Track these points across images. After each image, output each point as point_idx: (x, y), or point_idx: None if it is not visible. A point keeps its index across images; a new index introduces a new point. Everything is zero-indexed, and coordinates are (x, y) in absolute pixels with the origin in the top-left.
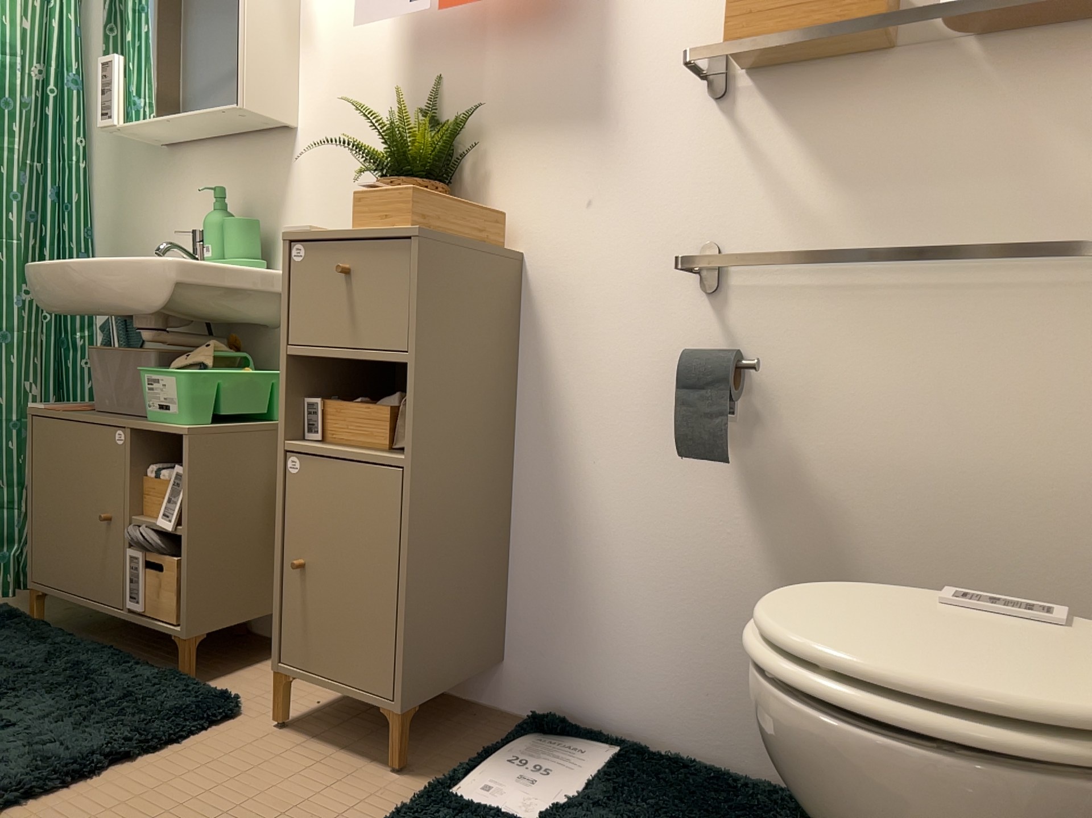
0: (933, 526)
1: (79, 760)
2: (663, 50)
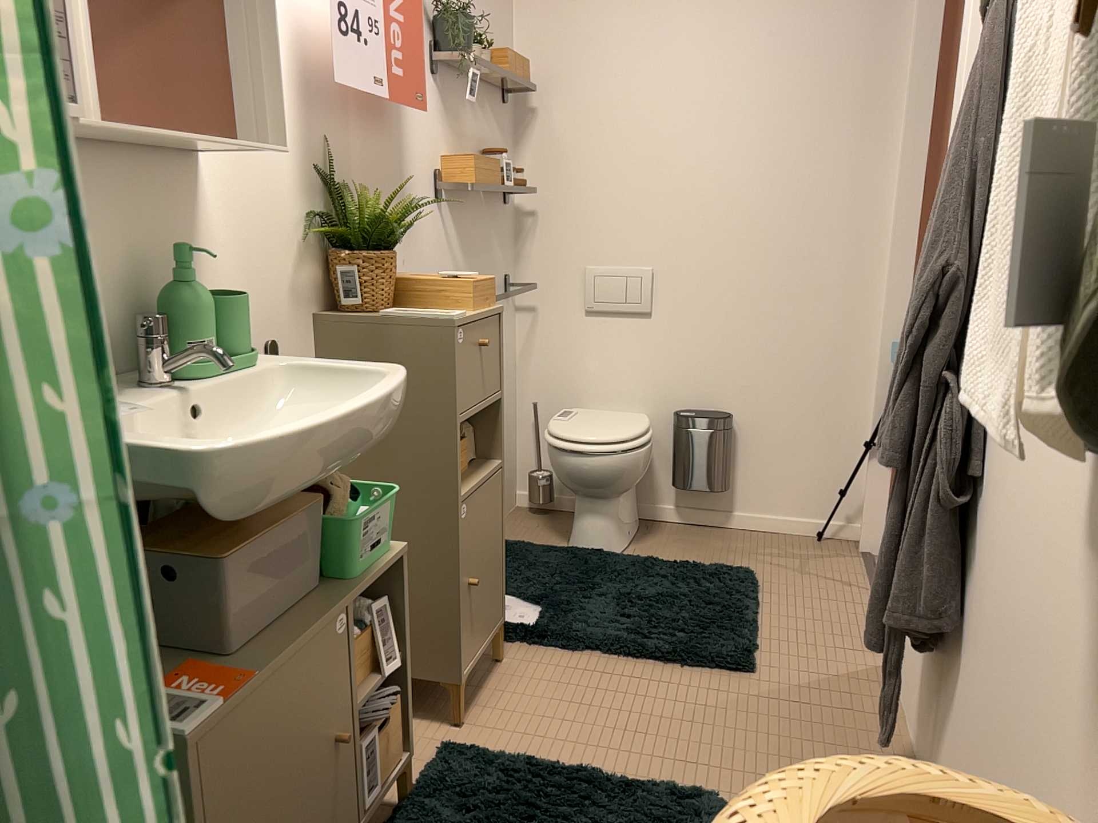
0: None
1: (596, 770)
2: (423, 161)
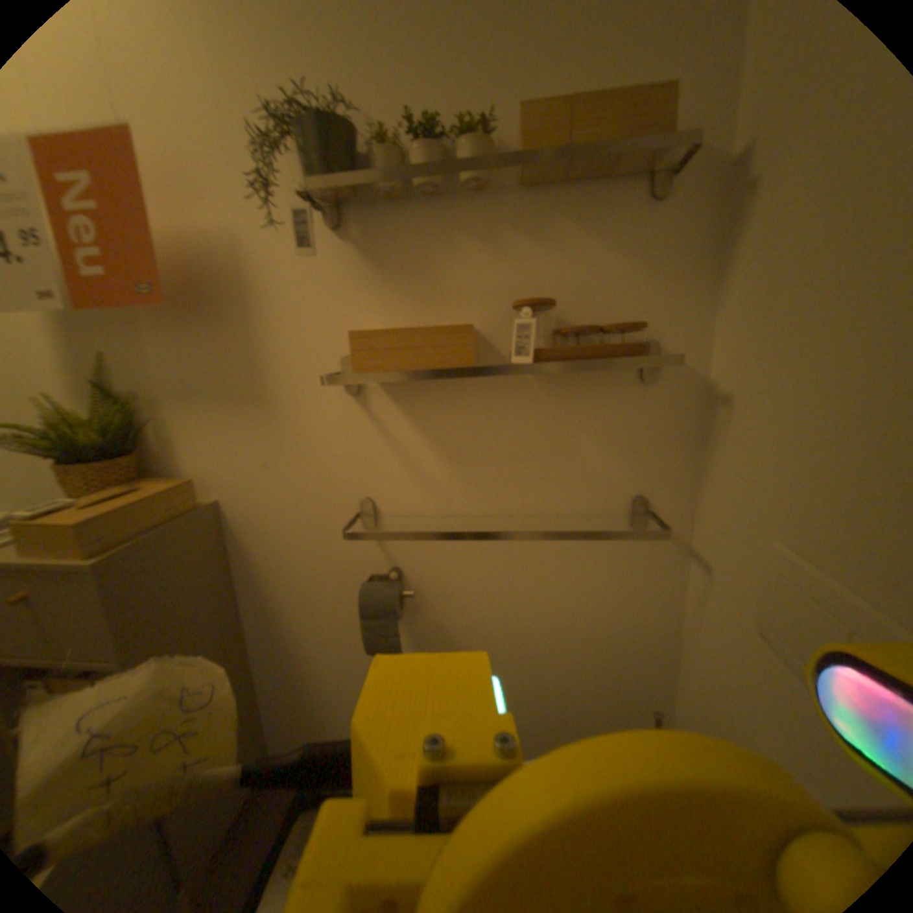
0: (534, 662)
1: None
2: (304, 345)
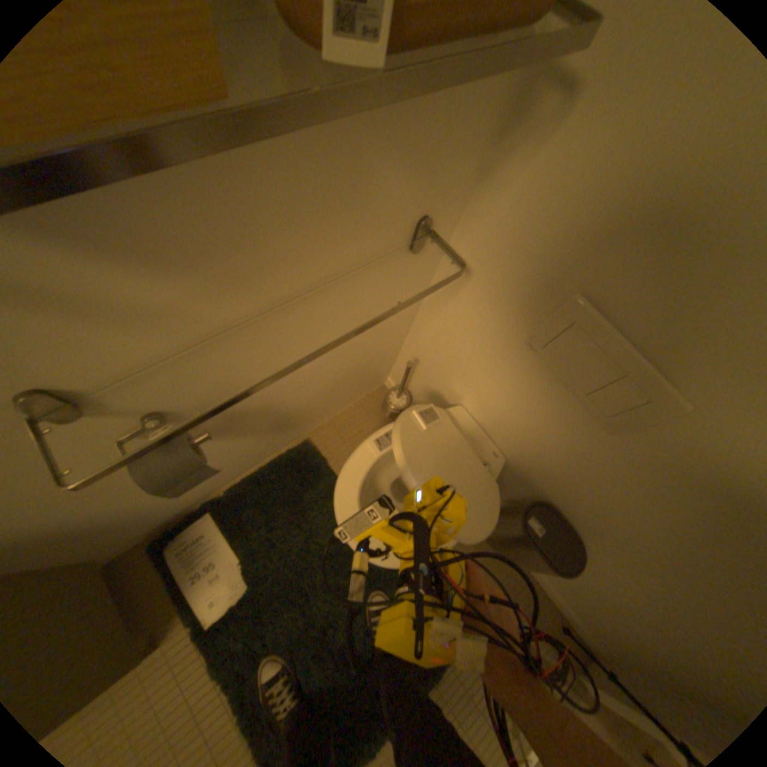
0: (316, 378)
1: None
2: None
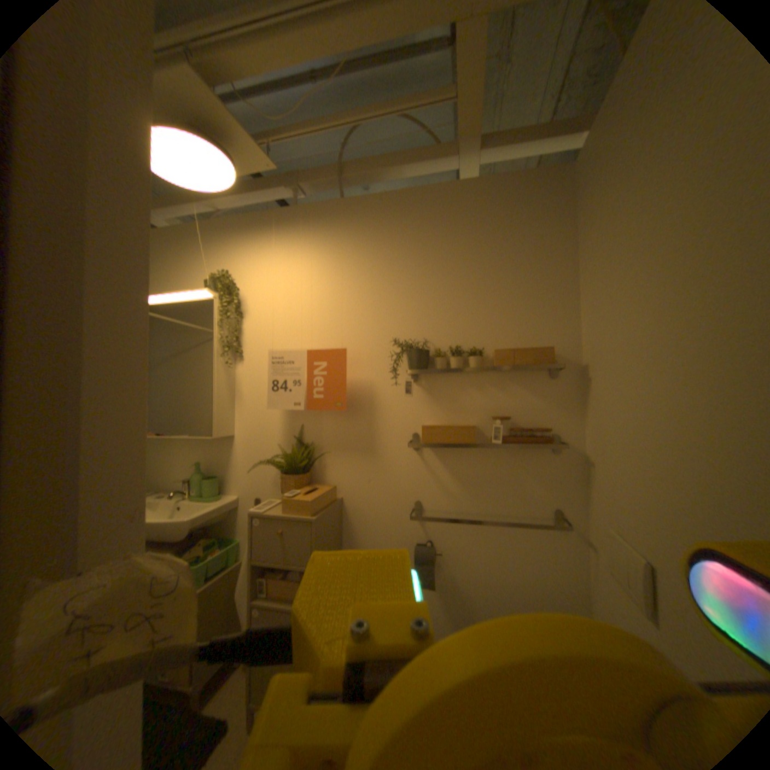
0: (505, 606)
1: None
2: (396, 426)
